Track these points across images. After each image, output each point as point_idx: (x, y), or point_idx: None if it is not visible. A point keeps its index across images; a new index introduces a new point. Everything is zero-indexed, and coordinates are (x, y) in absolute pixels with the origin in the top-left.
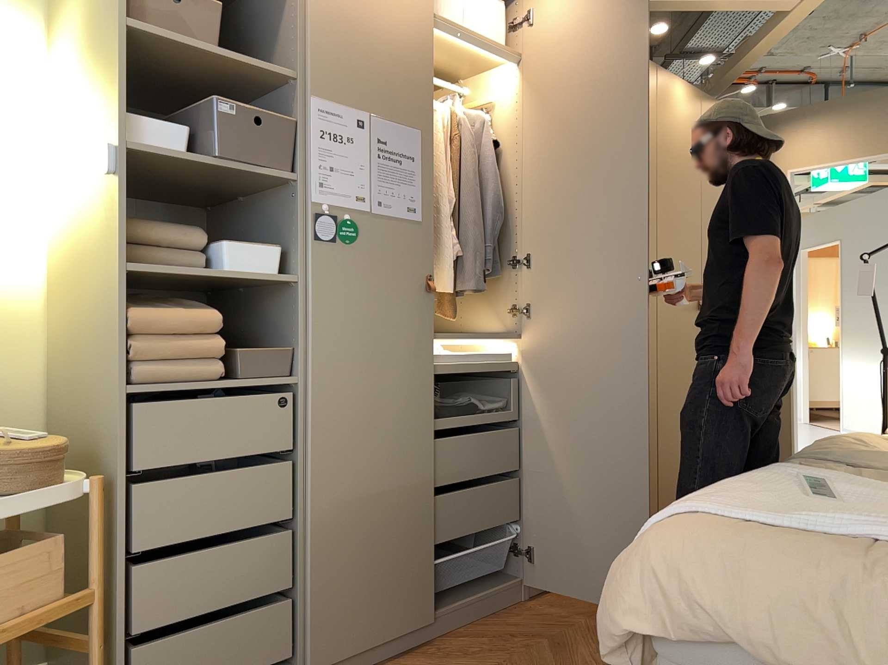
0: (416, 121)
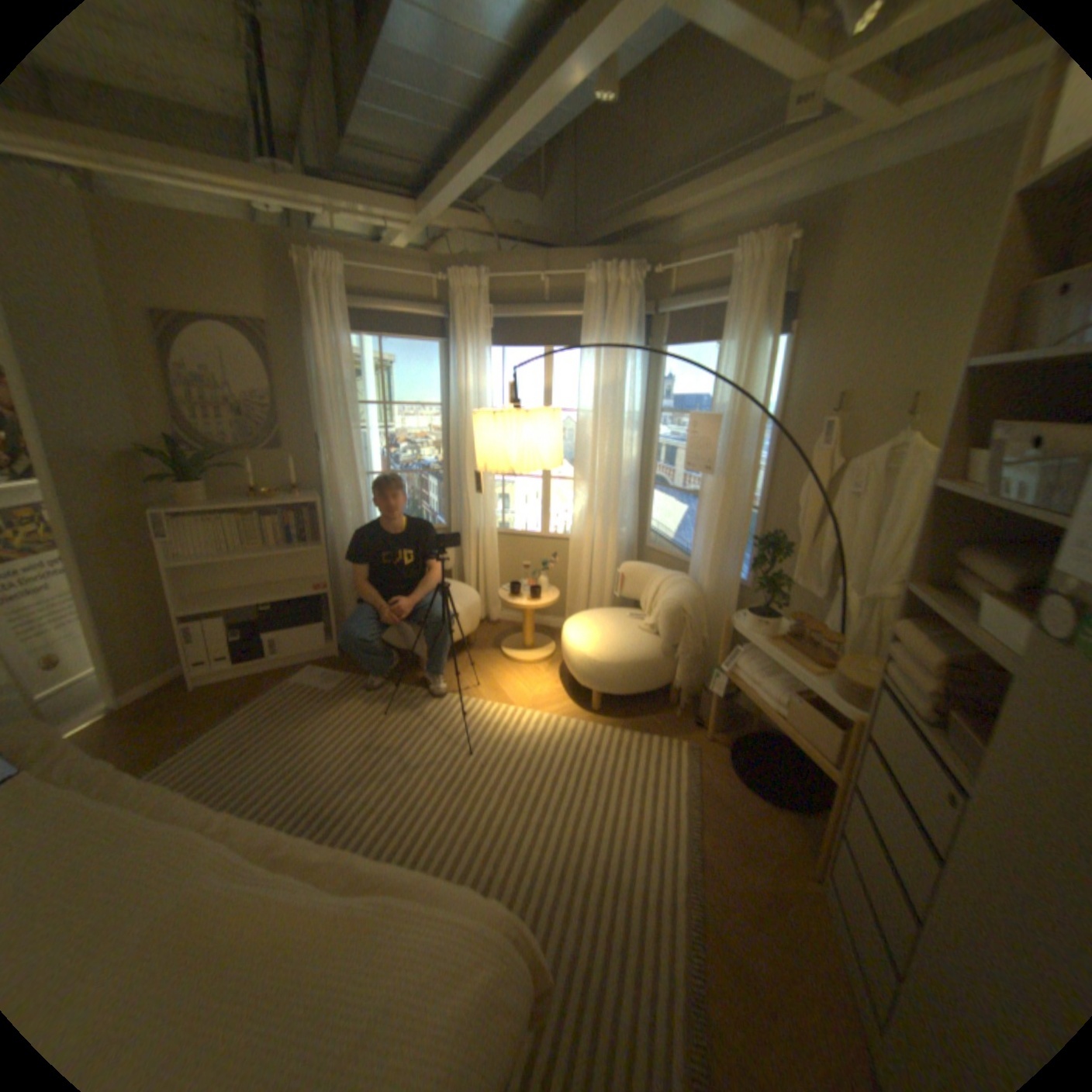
0: None
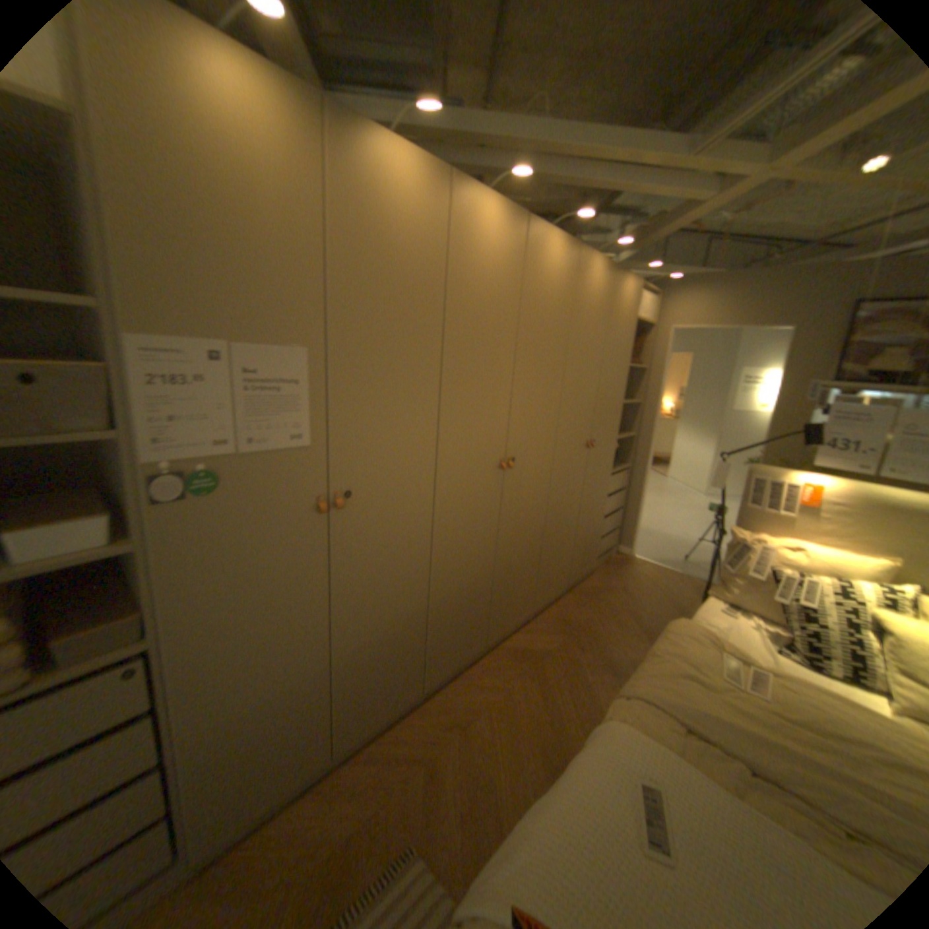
0: (303, 340)
